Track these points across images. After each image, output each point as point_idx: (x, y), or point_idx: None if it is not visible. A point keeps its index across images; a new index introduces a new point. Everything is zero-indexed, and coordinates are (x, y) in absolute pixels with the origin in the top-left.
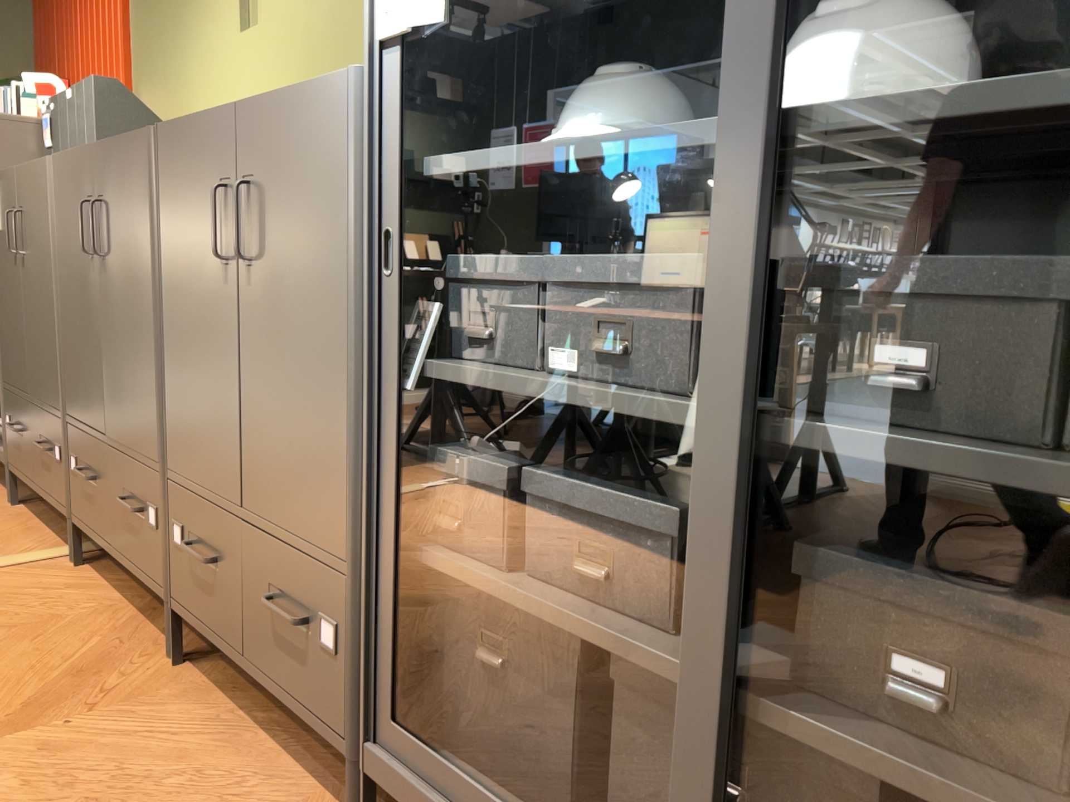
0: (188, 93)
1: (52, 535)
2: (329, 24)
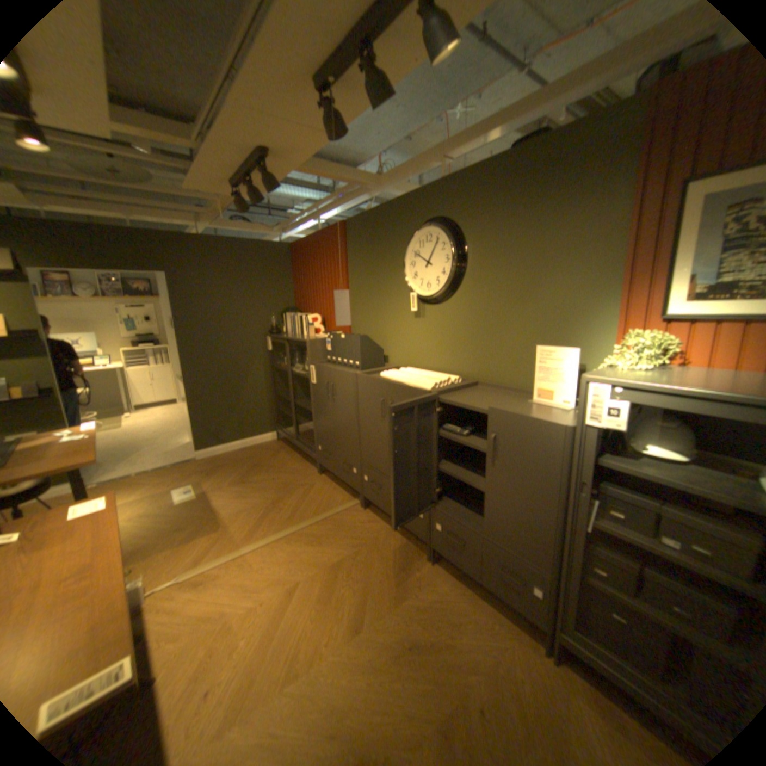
0: (383, 331)
1: (344, 491)
2: (466, 329)
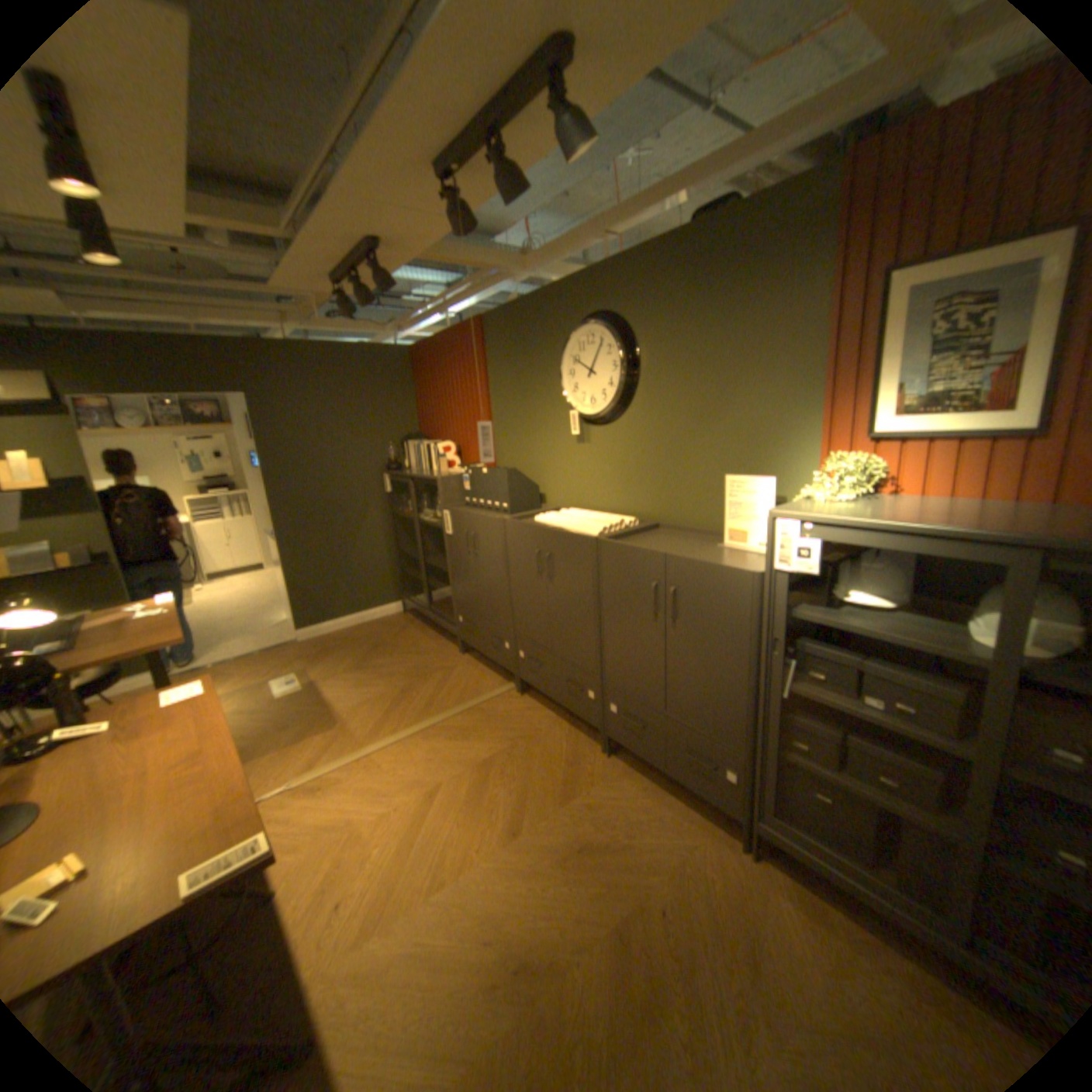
0: (537, 461)
1: (494, 674)
2: (642, 456)
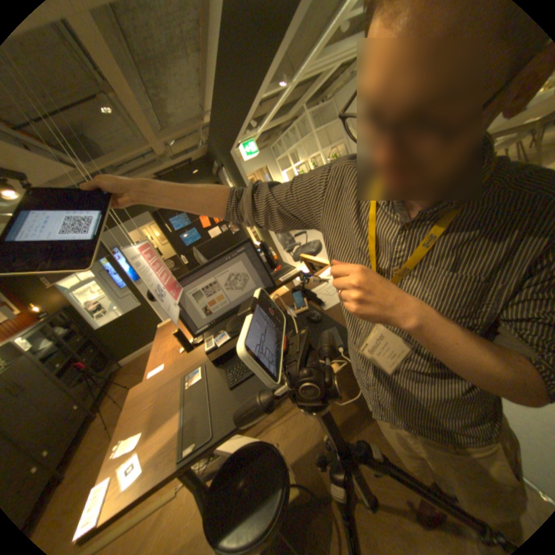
0: None
1: None
2: None
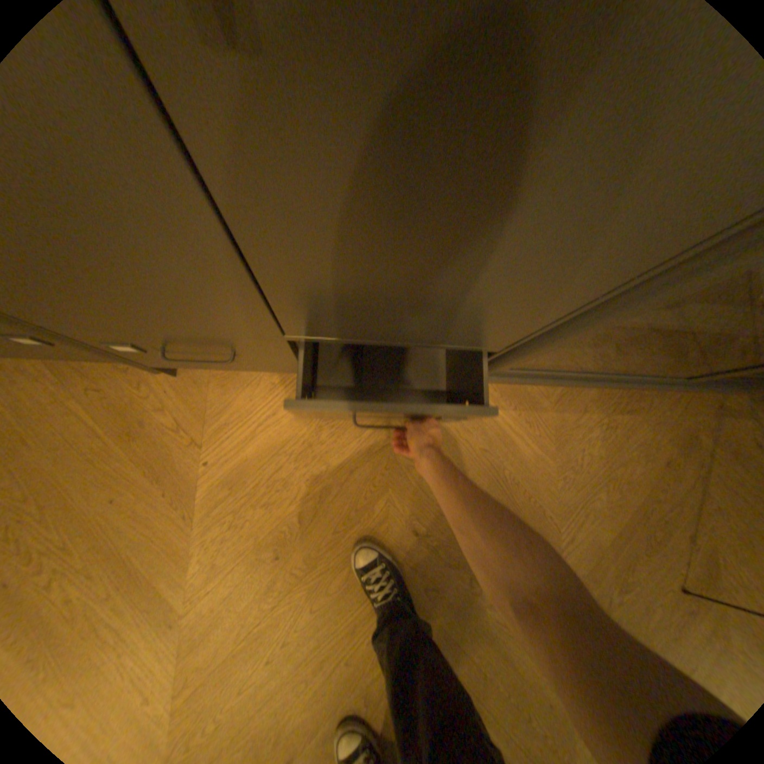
0: None
1: None
2: None
